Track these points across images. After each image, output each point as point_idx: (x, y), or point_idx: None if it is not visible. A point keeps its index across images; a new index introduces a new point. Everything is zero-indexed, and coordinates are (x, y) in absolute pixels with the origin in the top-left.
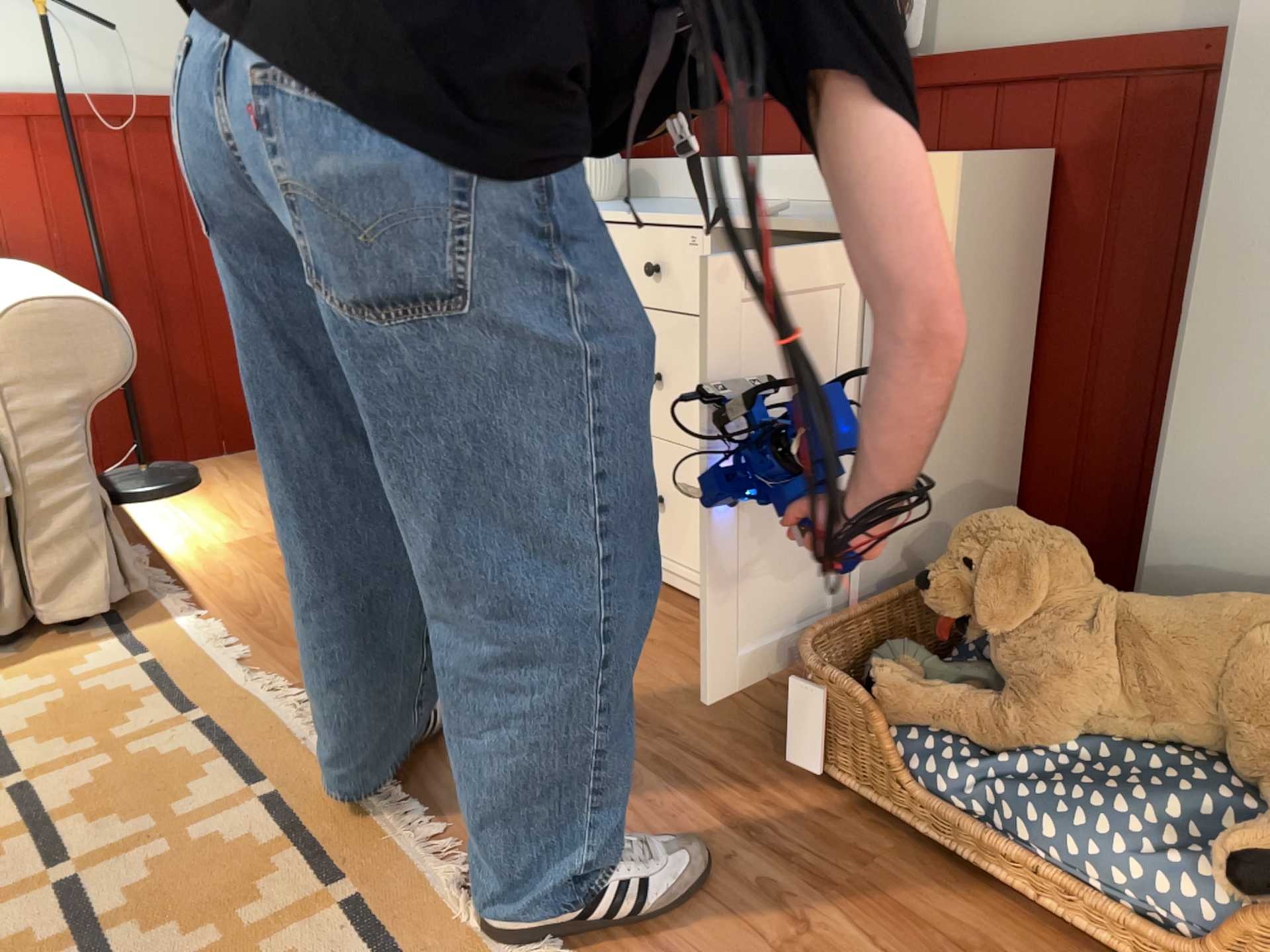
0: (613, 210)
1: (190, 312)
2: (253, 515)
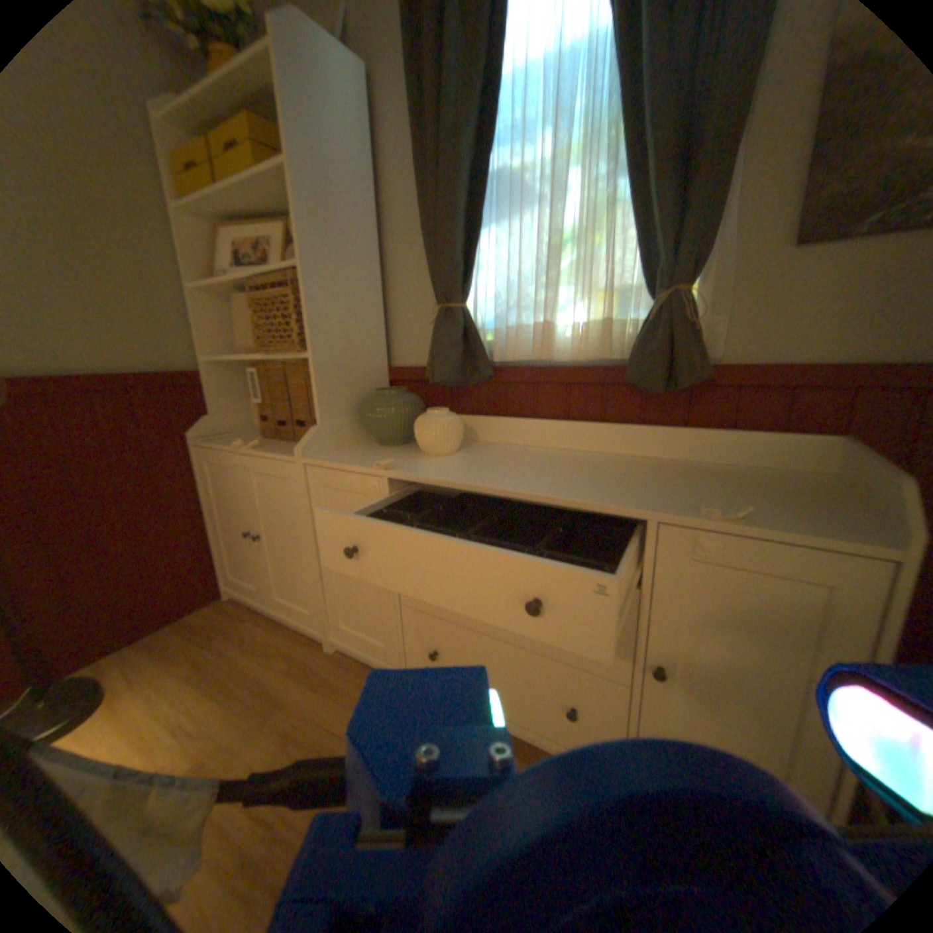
0: (509, 479)
1: (82, 545)
2: (169, 739)
